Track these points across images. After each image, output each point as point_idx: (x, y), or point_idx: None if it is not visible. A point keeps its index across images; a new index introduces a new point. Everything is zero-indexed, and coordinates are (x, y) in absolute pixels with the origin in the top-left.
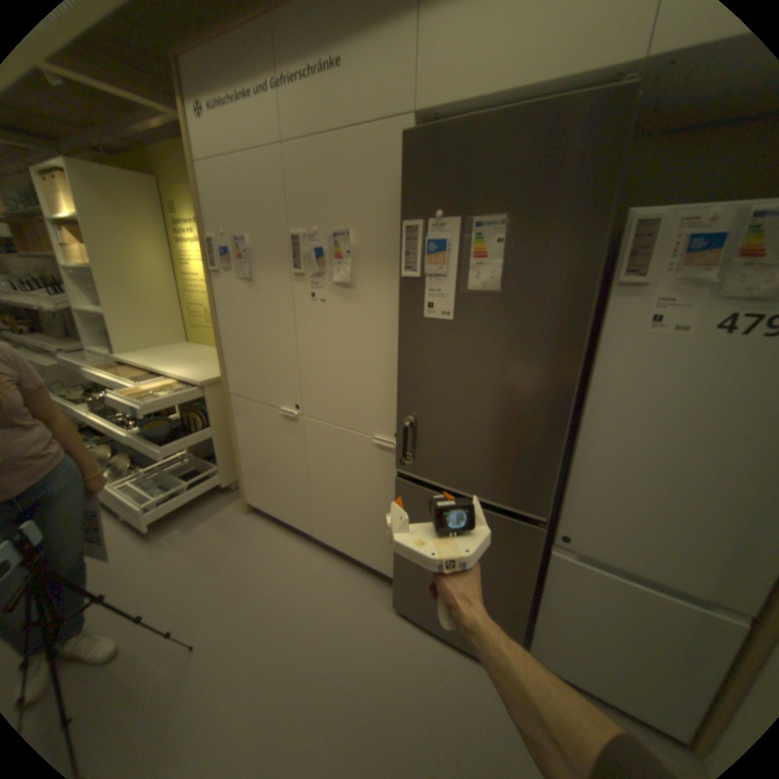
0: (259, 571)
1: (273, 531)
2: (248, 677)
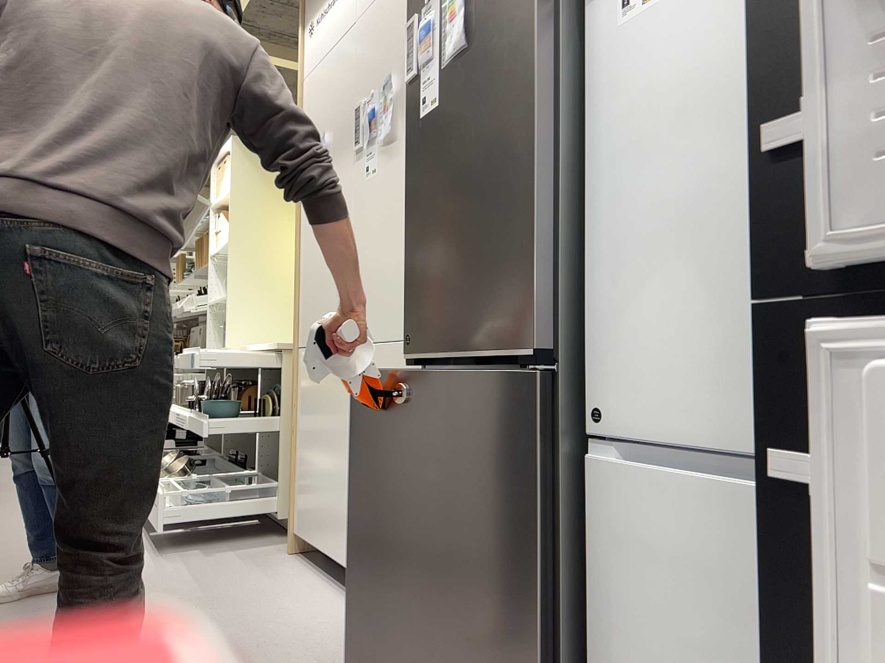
0: (255, 599)
1: (309, 574)
2: None
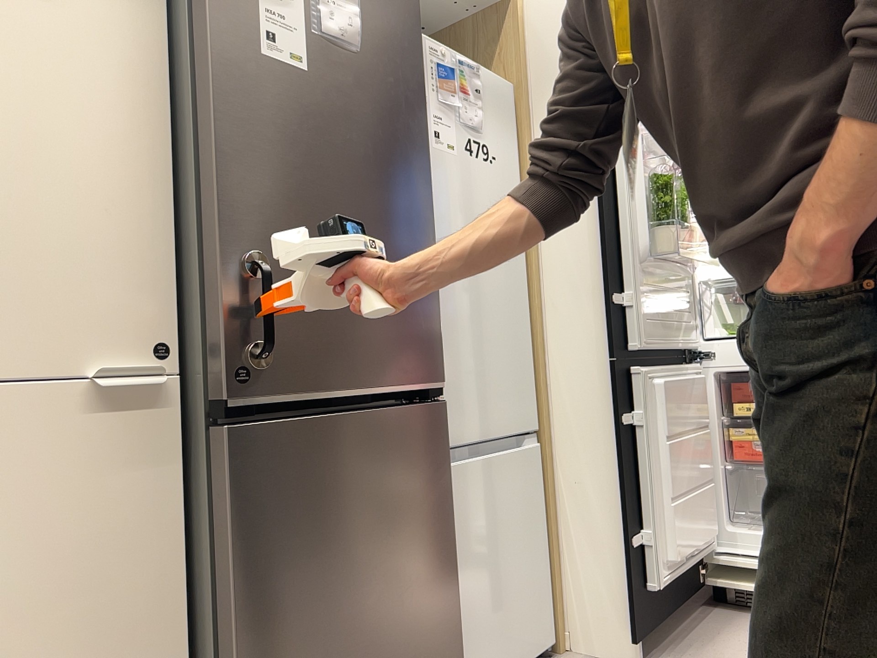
0: None
1: None
2: None
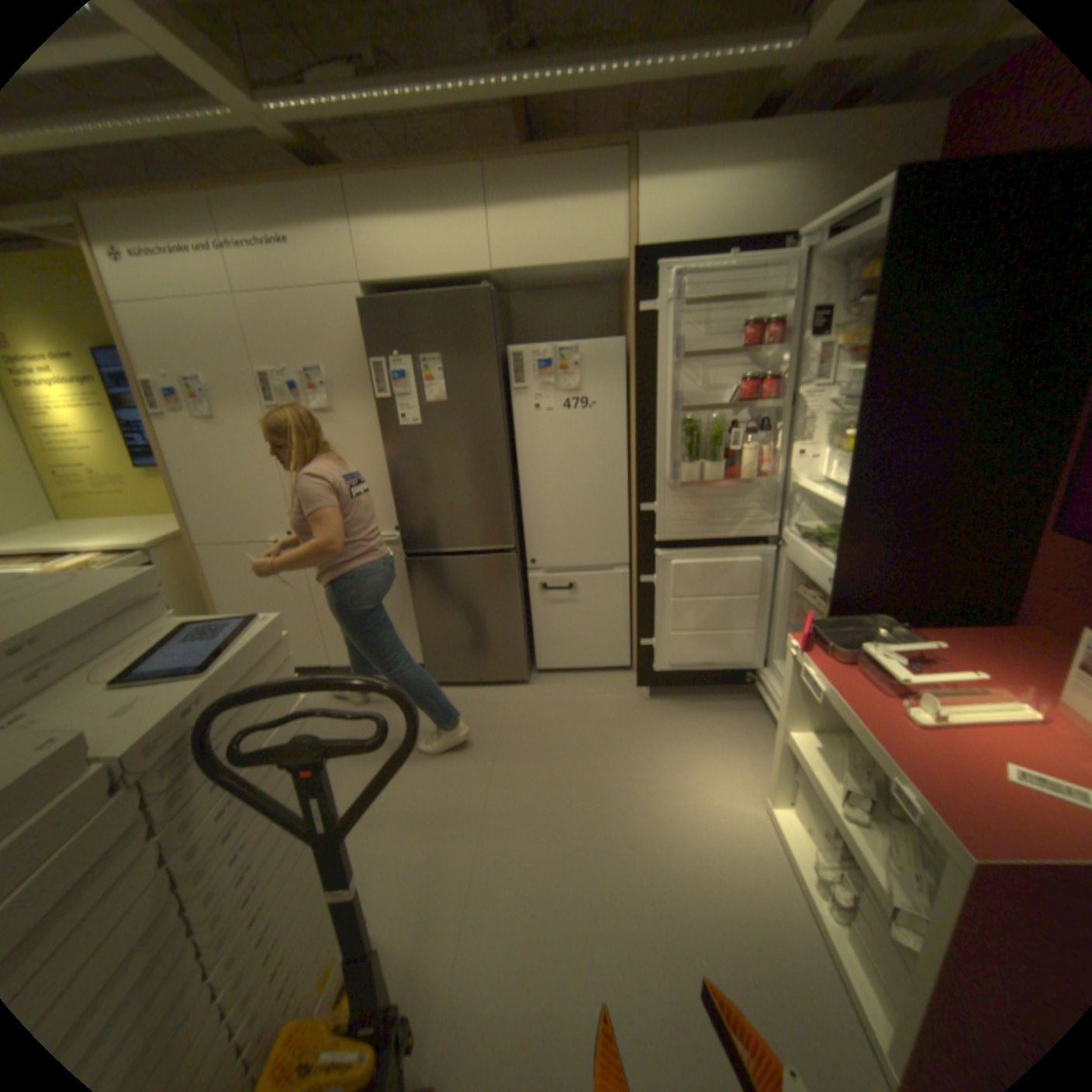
0: None
1: None
2: None
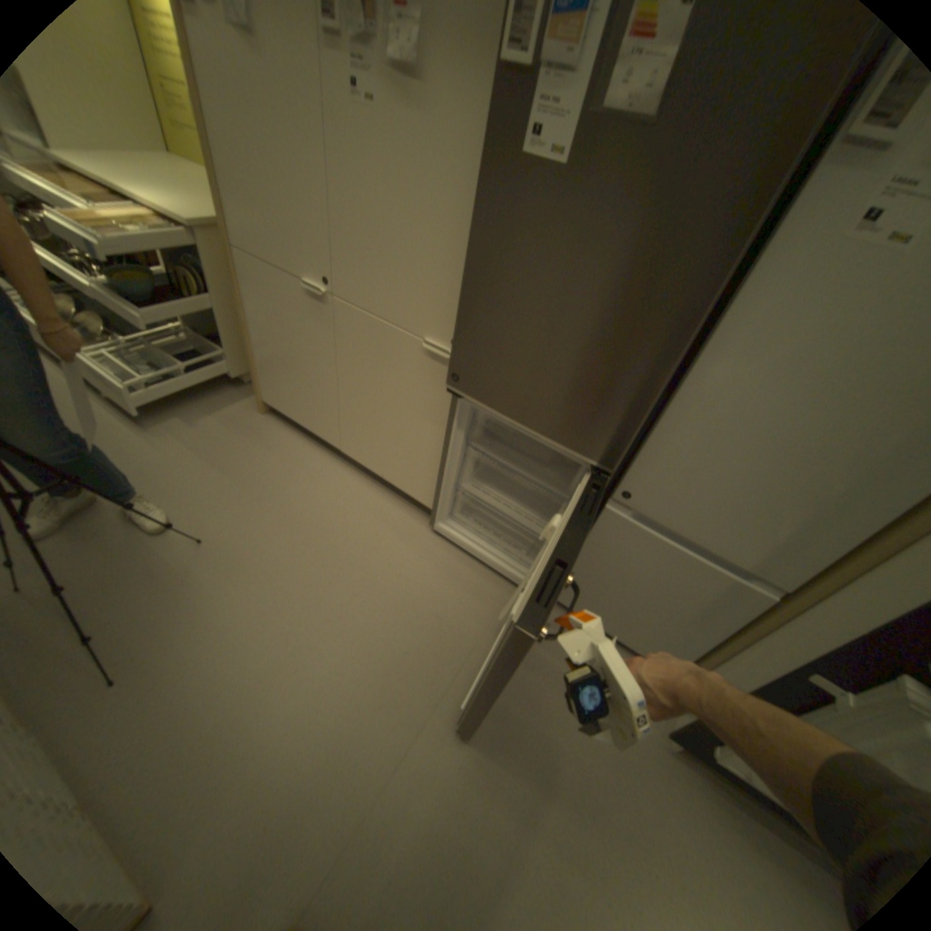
0: (277, 478)
1: (296, 438)
2: (264, 574)
